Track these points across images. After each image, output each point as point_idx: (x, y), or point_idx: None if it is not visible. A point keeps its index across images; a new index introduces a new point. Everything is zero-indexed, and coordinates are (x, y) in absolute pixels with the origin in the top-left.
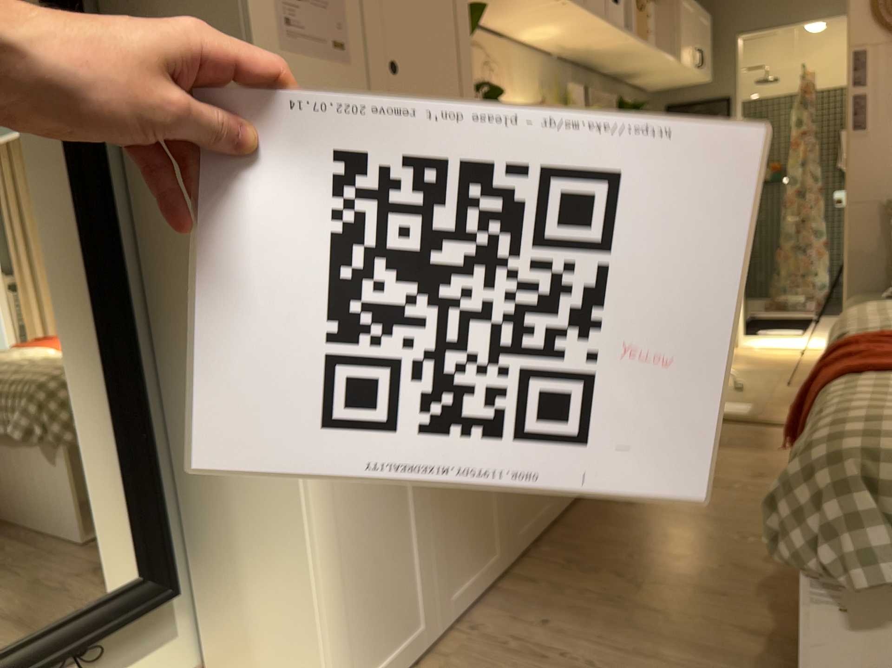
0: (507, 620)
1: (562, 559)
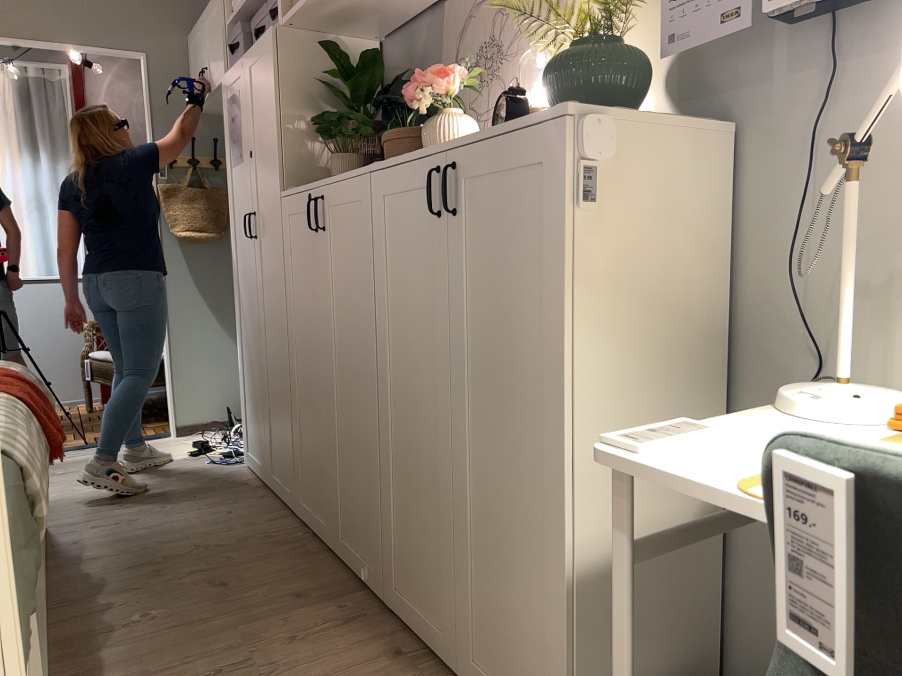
0: (253, 507)
1: (277, 539)
